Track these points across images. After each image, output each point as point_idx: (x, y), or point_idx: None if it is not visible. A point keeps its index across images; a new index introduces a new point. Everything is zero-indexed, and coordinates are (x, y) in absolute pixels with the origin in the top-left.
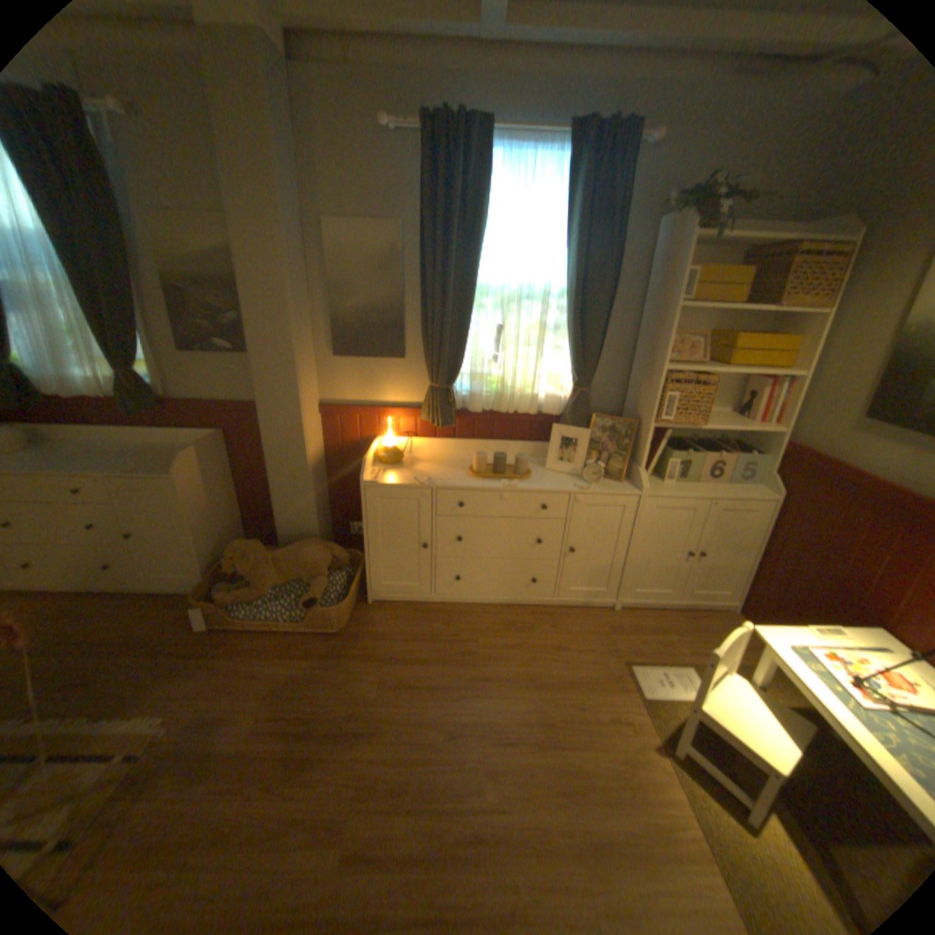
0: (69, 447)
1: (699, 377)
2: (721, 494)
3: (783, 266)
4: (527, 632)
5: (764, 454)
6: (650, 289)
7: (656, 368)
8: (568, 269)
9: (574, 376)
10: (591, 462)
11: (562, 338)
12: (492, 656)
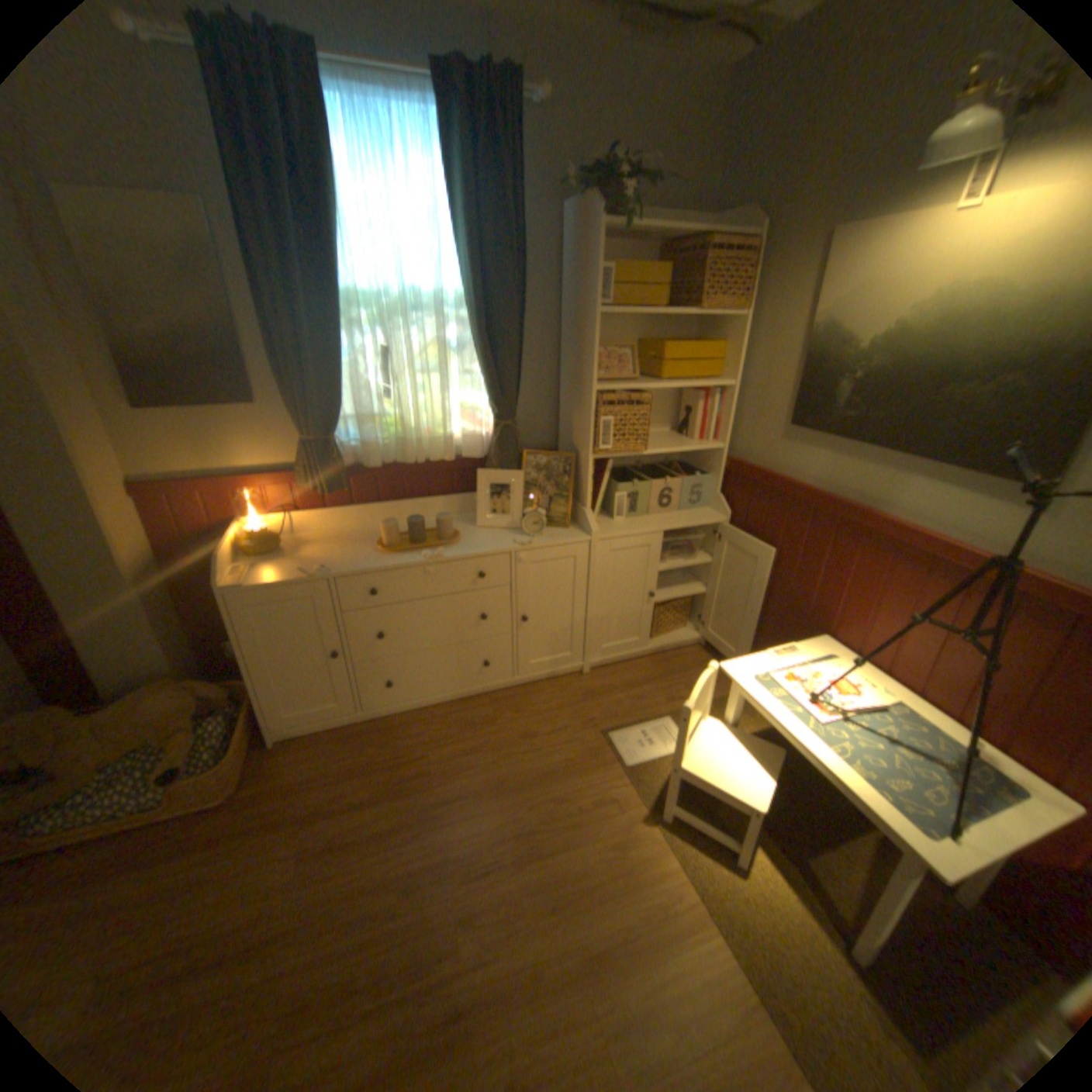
0: None
1: (632, 396)
2: (672, 524)
3: (698, 263)
4: (488, 727)
5: (706, 474)
6: (565, 294)
7: (585, 389)
8: (463, 268)
9: (495, 407)
10: (530, 511)
11: (471, 359)
12: (449, 769)
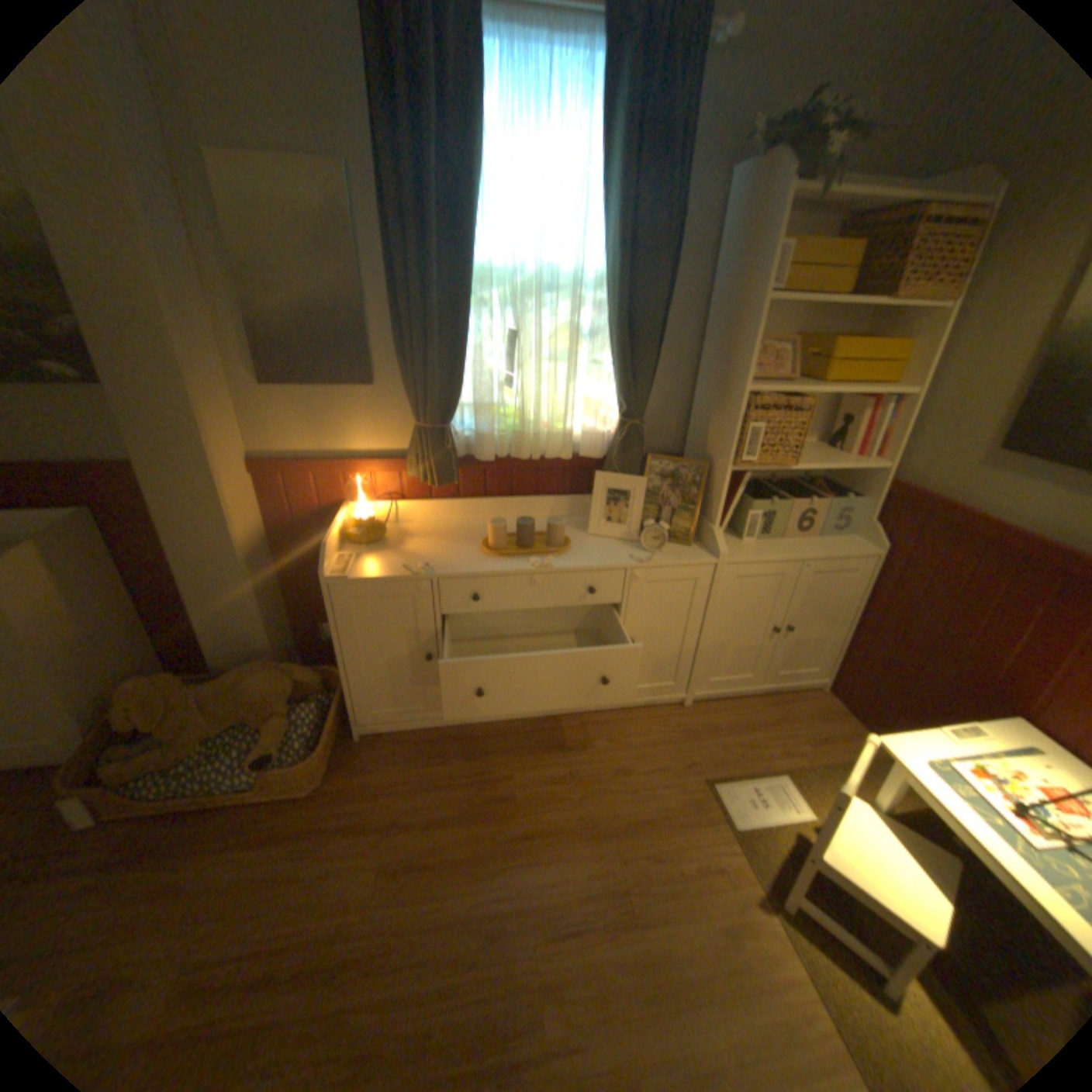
0: None
1: (785, 399)
2: (814, 553)
3: (900, 240)
4: (578, 753)
5: (860, 496)
6: (719, 276)
7: (734, 389)
8: (608, 244)
9: (620, 403)
10: (651, 523)
11: (602, 348)
12: (535, 797)
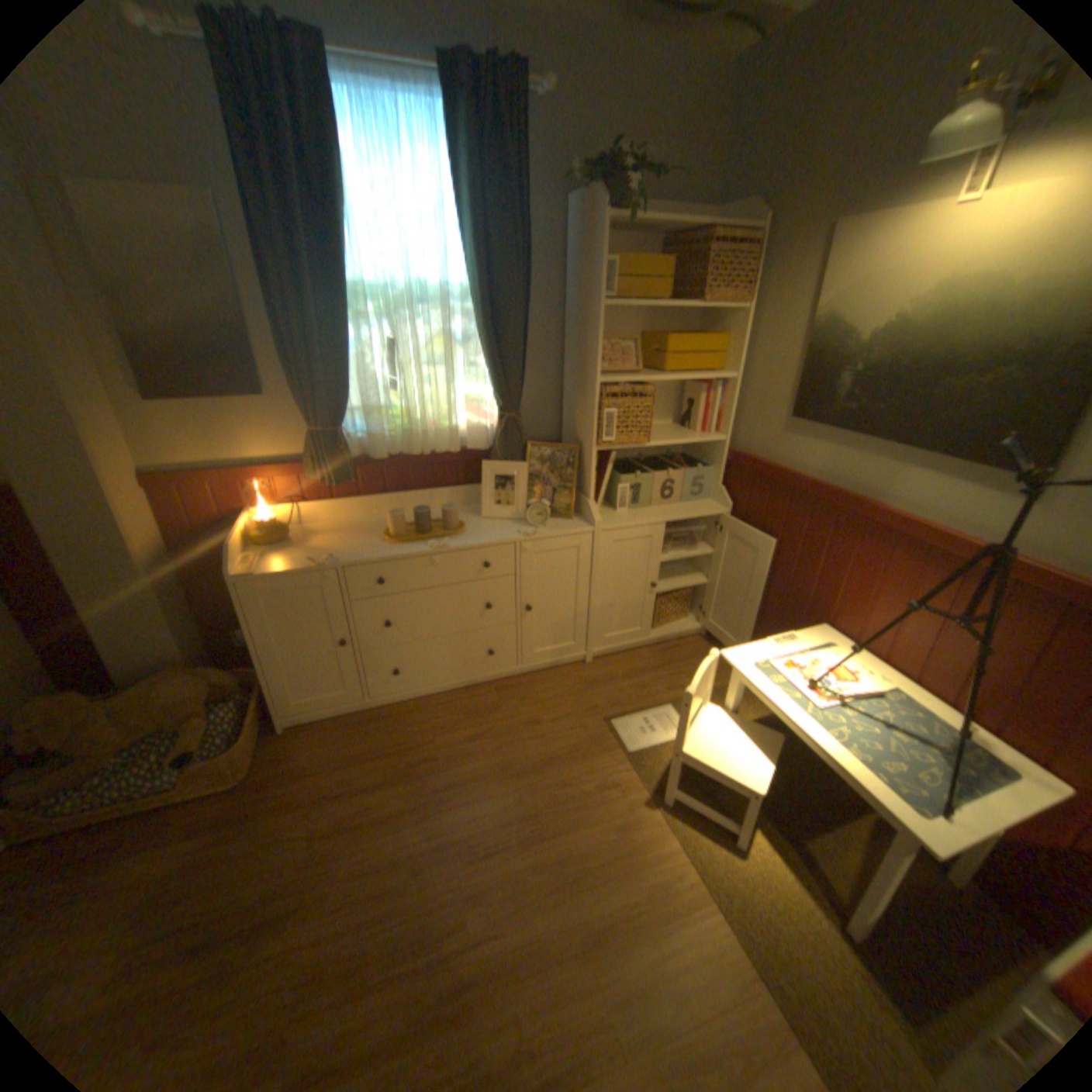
0: None
1: (635, 388)
2: (673, 516)
3: (701, 256)
4: (492, 714)
5: (708, 466)
6: (569, 286)
7: (589, 381)
8: (468, 261)
9: (499, 399)
10: (534, 502)
11: (475, 352)
12: (454, 755)
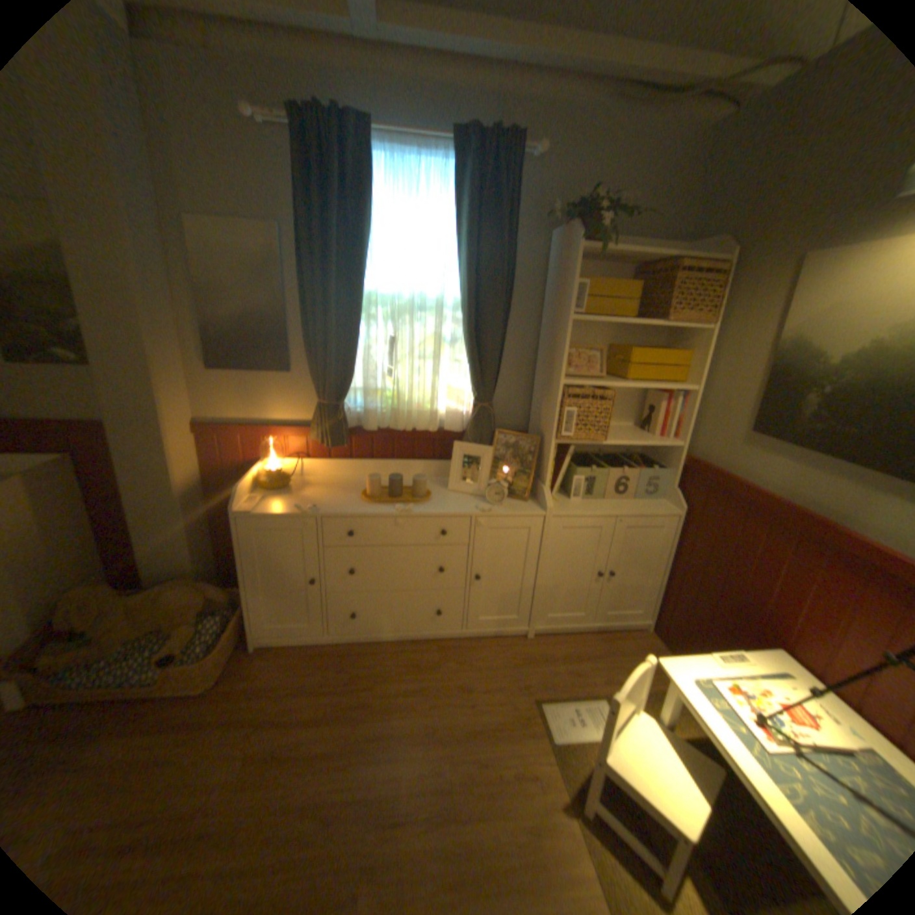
0: None
1: (598, 392)
2: (626, 511)
3: (668, 282)
4: (431, 673)
5: (665, 469)
6: (546, 303)
7: (554, 383)
8: (462, 280)
9: (476, 391)
10: (494, 482)
11: (460, 351)
12: (388, 707)
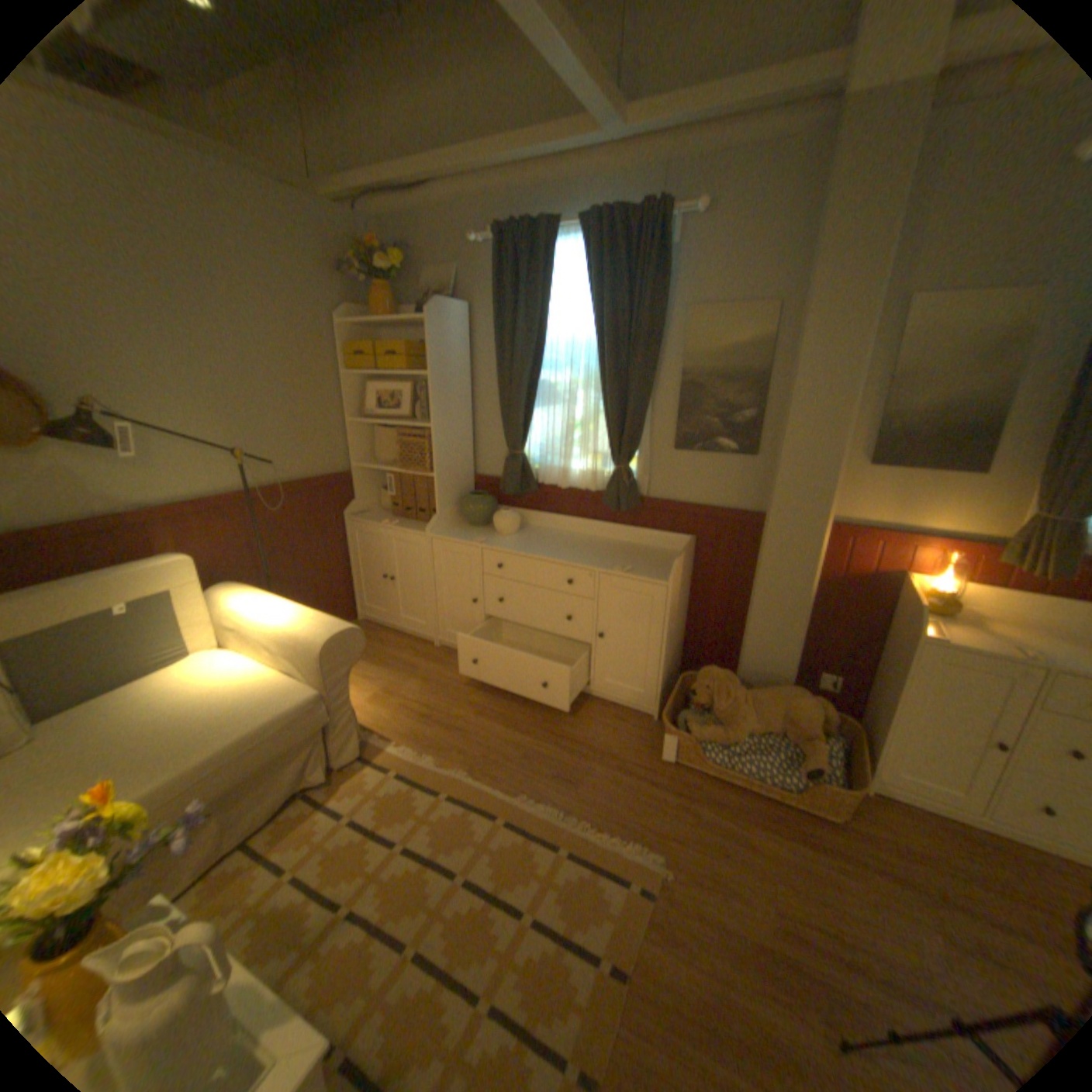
0: (547, 533)
1: None
2: None
3: None
4: None
5: None
6: None
7: None
8: None
9: None
10: None
11: None
12: None
